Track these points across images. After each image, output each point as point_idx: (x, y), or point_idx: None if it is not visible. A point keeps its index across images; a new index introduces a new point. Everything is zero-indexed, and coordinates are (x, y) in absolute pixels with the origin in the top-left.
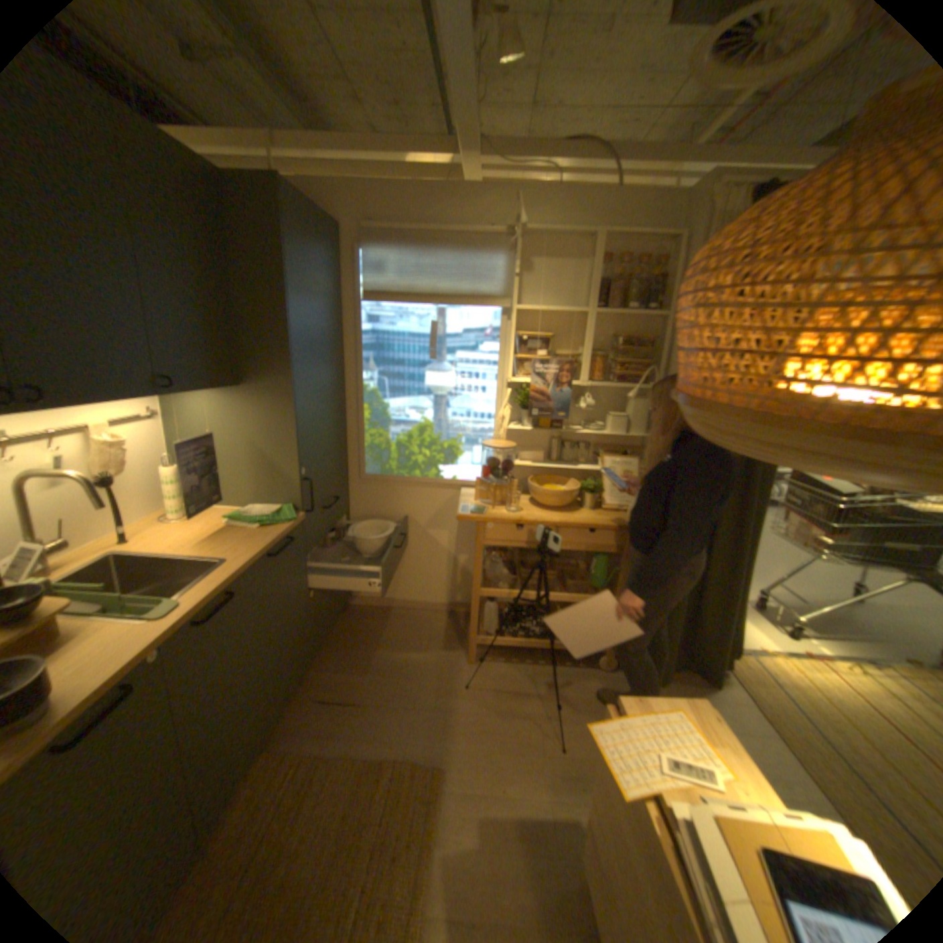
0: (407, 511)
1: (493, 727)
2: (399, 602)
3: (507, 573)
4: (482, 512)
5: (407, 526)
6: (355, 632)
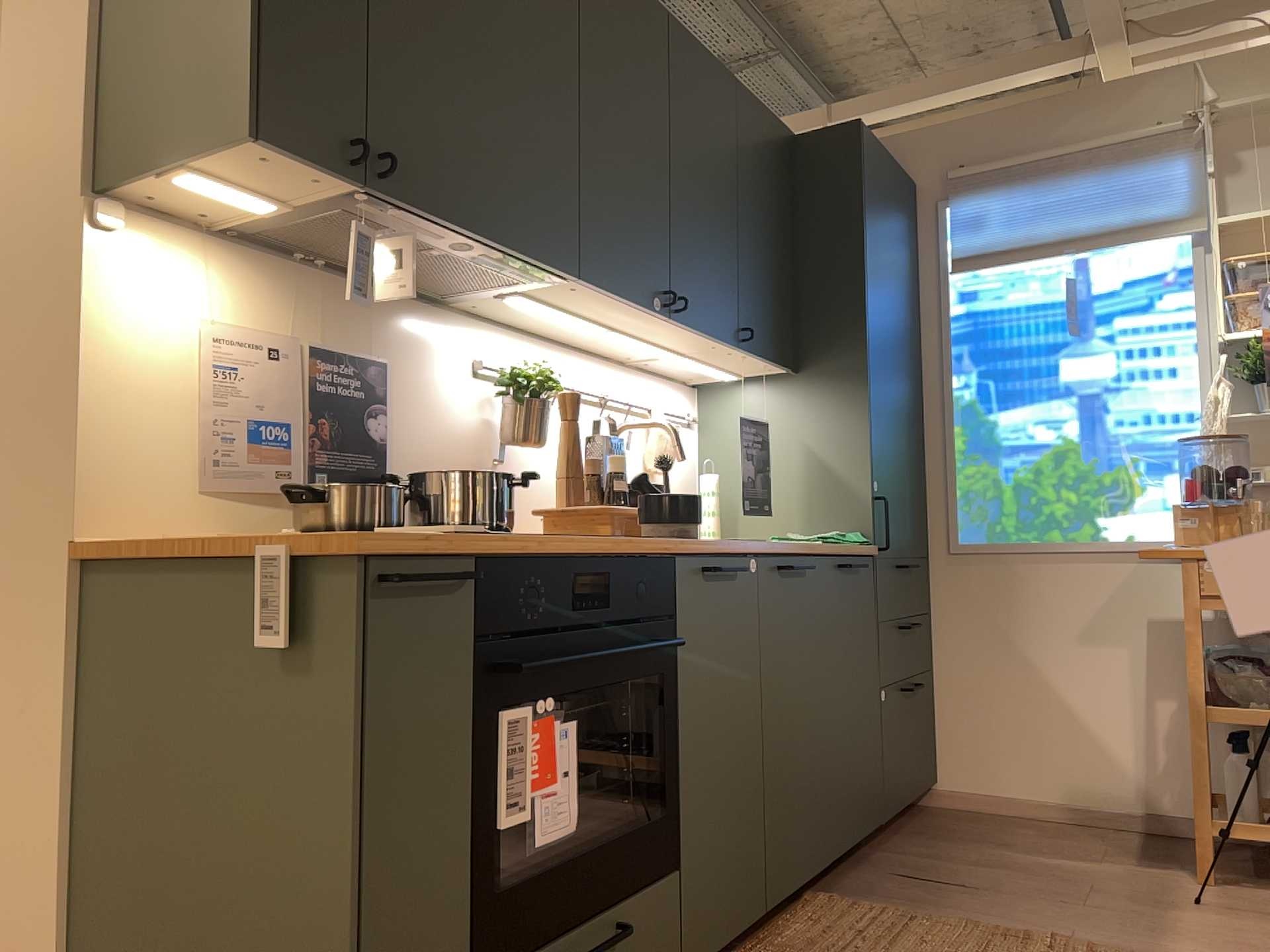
0: (1039, 608)
1: (1267, 944)
2: (1032, 801)
3: (1264, 677)
4: (1191, 548)
5: (1041, 638)
6: (951, 828)
